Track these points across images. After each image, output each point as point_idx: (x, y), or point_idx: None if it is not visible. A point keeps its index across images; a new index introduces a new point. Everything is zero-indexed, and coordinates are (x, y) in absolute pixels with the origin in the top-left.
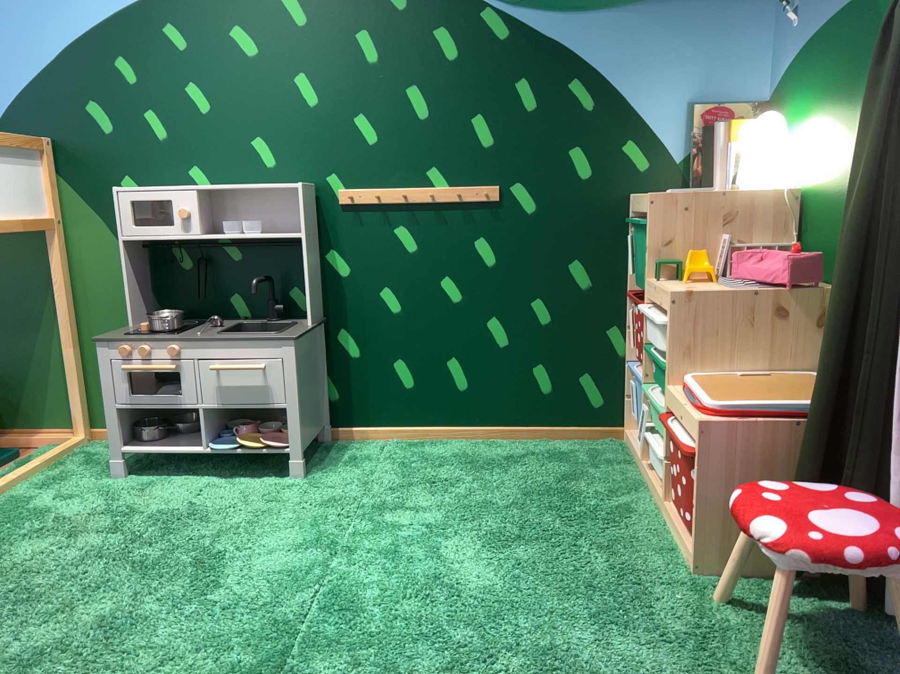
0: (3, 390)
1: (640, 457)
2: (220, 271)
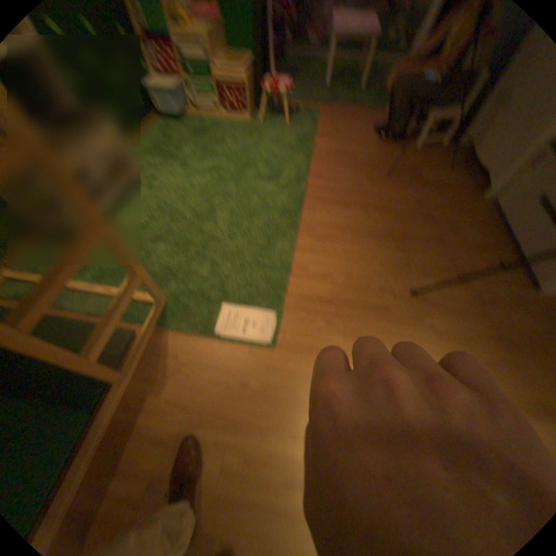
0: None
1: (184, 106)
2: None
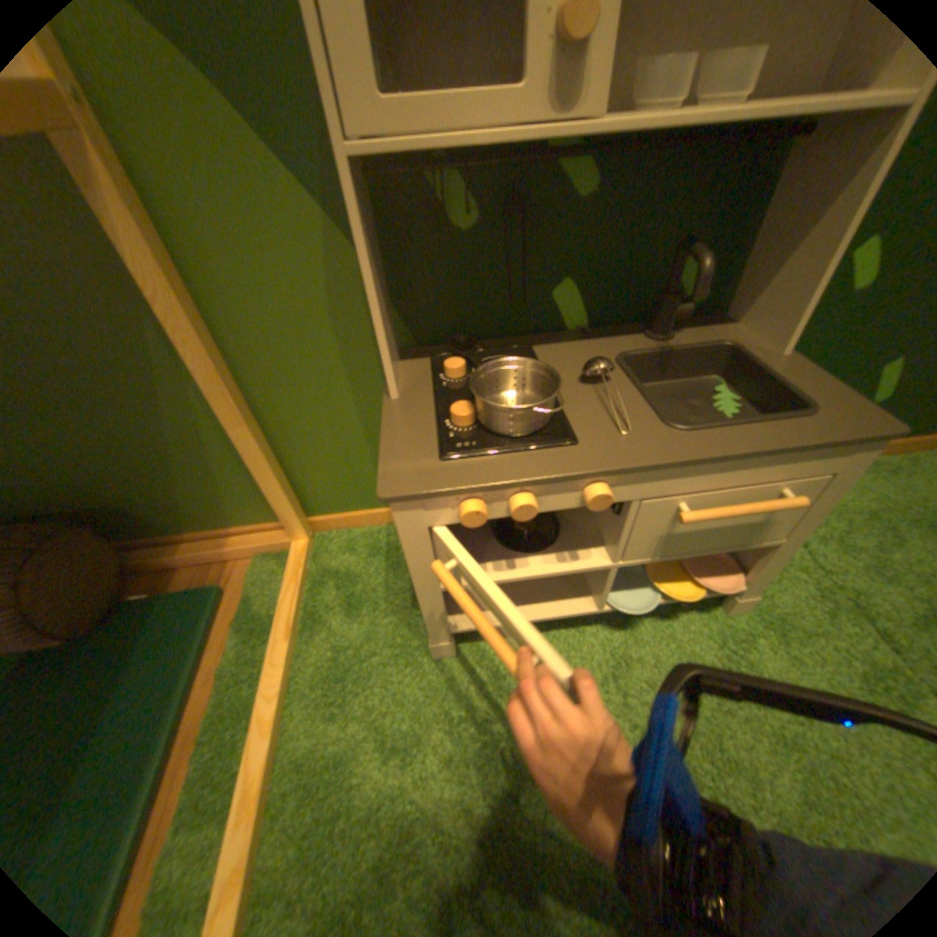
0: (135, 494)
1: None
2: (544, 230)
